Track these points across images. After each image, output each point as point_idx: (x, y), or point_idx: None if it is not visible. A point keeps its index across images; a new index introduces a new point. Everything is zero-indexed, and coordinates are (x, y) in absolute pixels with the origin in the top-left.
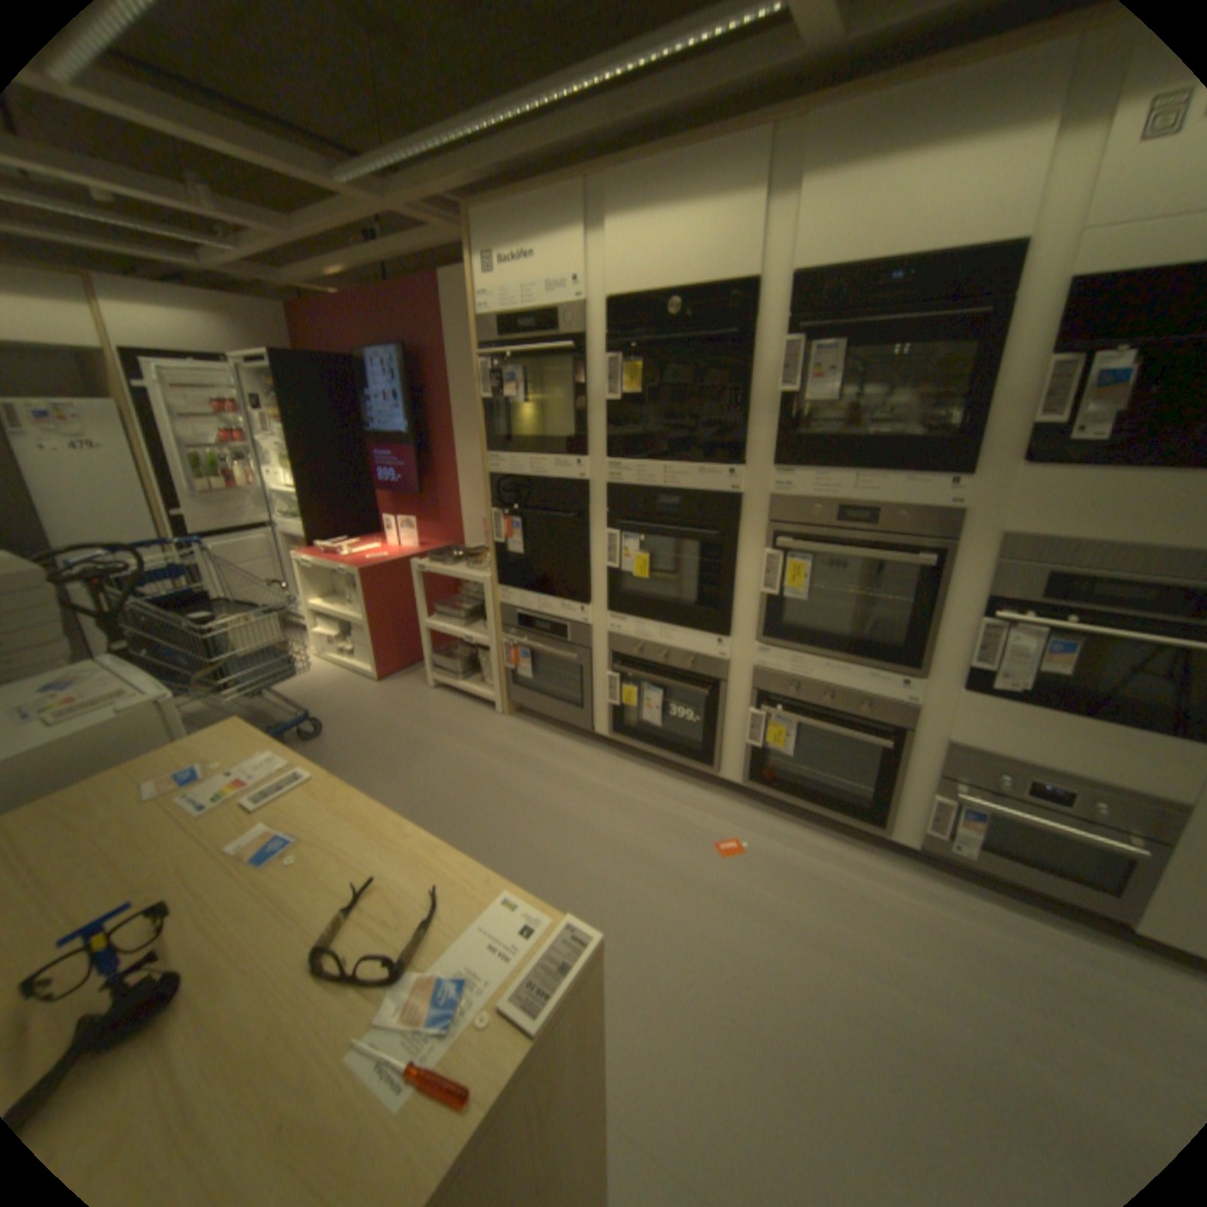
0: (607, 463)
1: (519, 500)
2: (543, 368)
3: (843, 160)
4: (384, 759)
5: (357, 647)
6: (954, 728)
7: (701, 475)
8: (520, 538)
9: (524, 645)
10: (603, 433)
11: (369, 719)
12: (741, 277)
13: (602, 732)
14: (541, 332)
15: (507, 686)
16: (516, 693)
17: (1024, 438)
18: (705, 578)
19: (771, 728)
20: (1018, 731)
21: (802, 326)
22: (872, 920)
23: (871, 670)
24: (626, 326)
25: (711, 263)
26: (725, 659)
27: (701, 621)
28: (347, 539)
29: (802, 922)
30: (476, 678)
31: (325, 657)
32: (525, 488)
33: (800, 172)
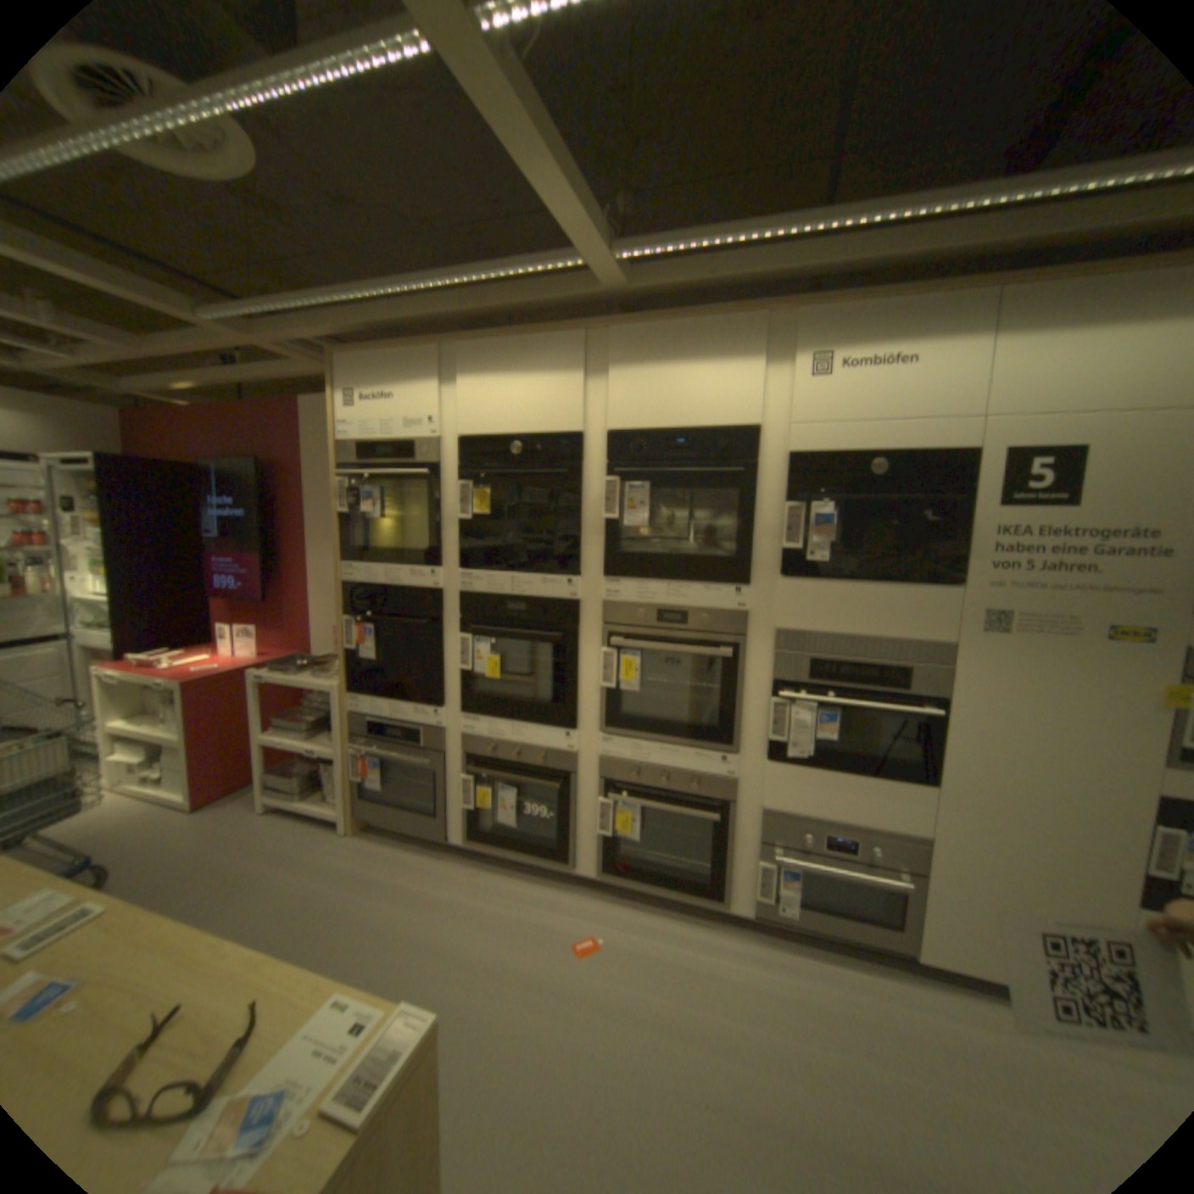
0: (461, 574)
1: (373, 608)
2: (401, 490)
3: (636, 362)
4: (191, 906)
5: (168, 774)
6: (764, 797)
7: (544, 585)
8: (372, 644)
9: (373, 755)
10: (456, 547)
11: (174, 860)
12: (569, 432)
13: (455, 842)
14: (400, 460)
15: (352, 803)
16: (362, 810)
17: (778, 560)
18: (553, 677)
19: (618, 816)
20: (809, 793)
21: (617, 472)
22: (717, 998)
23: (696, 751)
24: (477, 461)
25: (545, 419)
26: (573, 752)
27: (550, 717)
28: (169, 651)
29: (654, 1014)
30: (315, 798)
31: (121, 790)
32: (379, 596)
33: (607, 365)
